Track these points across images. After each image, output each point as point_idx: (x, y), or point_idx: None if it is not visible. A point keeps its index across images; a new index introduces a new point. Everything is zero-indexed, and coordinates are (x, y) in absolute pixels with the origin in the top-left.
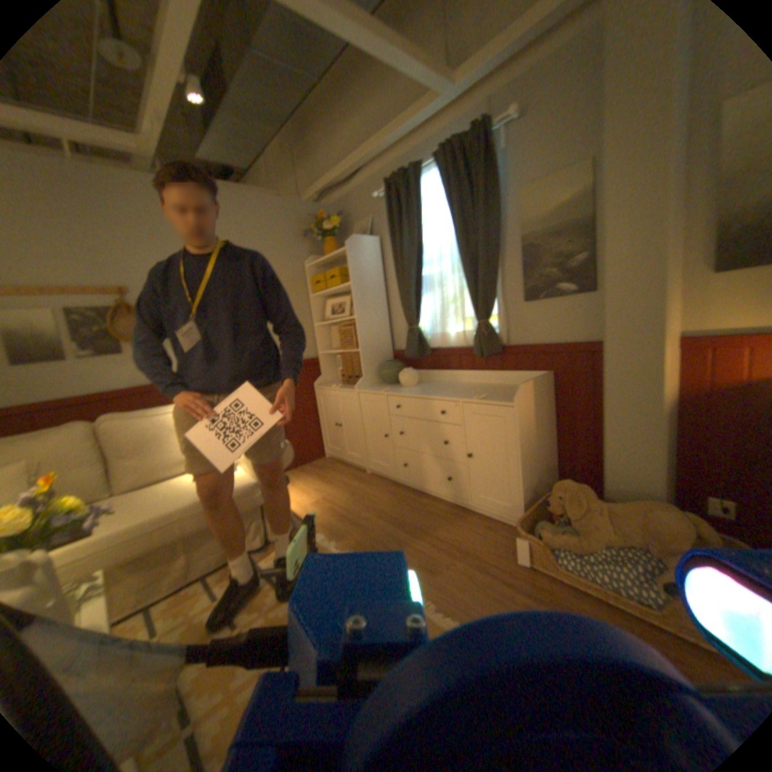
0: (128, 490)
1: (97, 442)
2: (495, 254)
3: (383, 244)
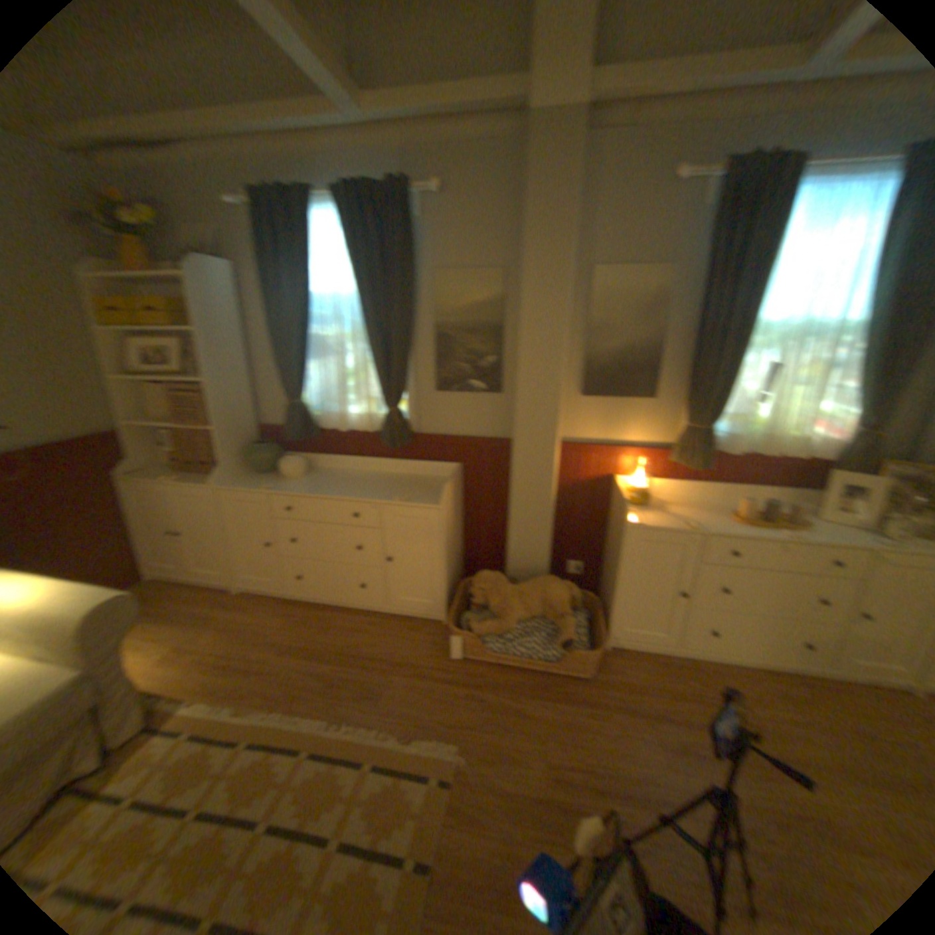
0: None
1: None
2: (405, 336)
3: (233, 273)
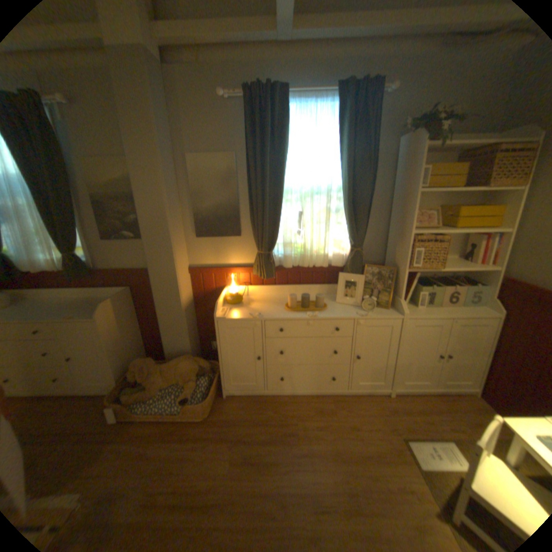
0: None
1: None
2: (66, 204)
3: None
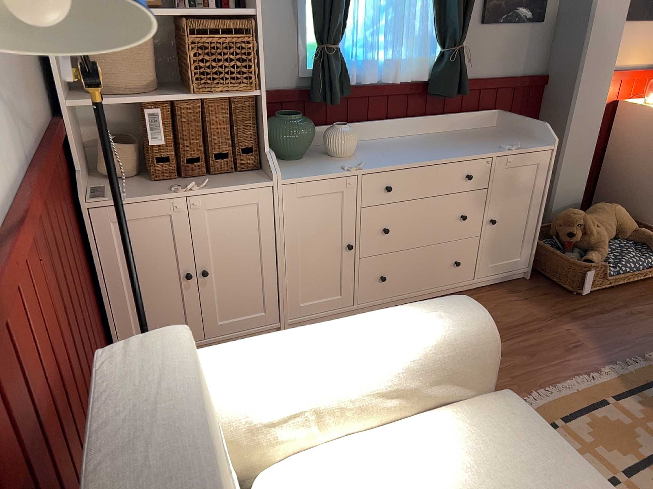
0: None
1: None
2: None
3: None
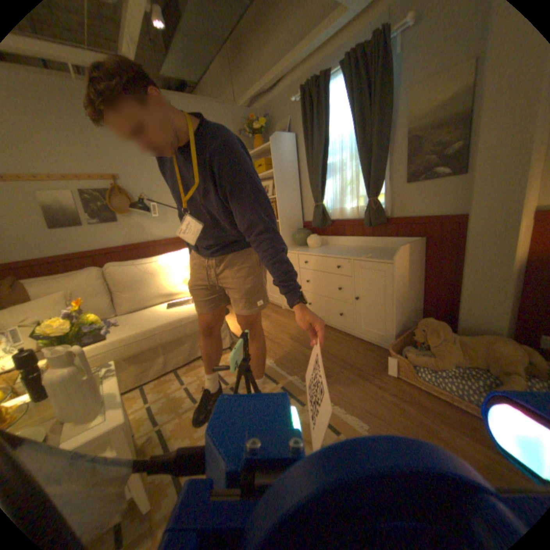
0: (126, 313)
1: (105, 281)
2: (385, 144)
3: (297, 139)
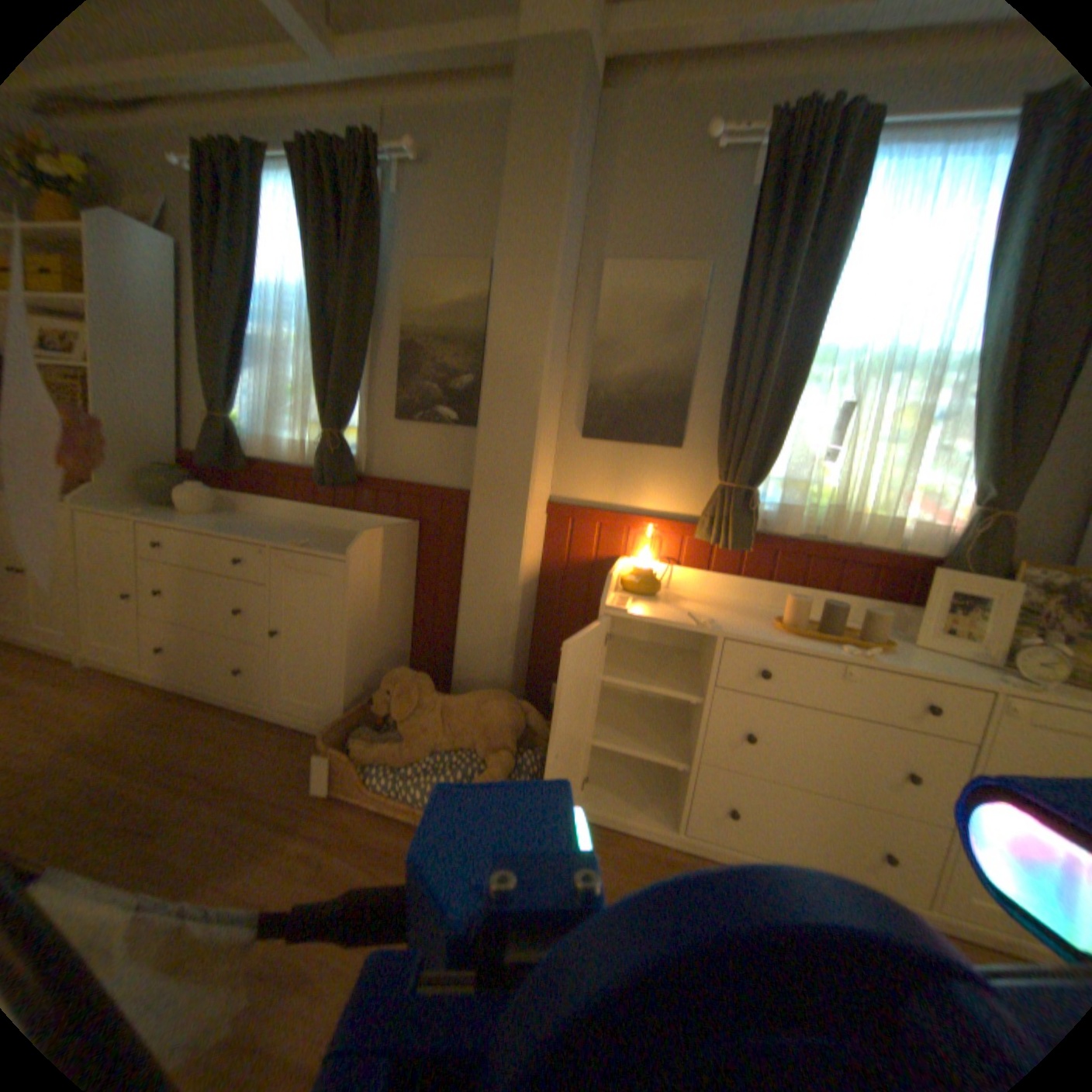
0: None
1: None
2: (362, 339)
3: (183, 257)
